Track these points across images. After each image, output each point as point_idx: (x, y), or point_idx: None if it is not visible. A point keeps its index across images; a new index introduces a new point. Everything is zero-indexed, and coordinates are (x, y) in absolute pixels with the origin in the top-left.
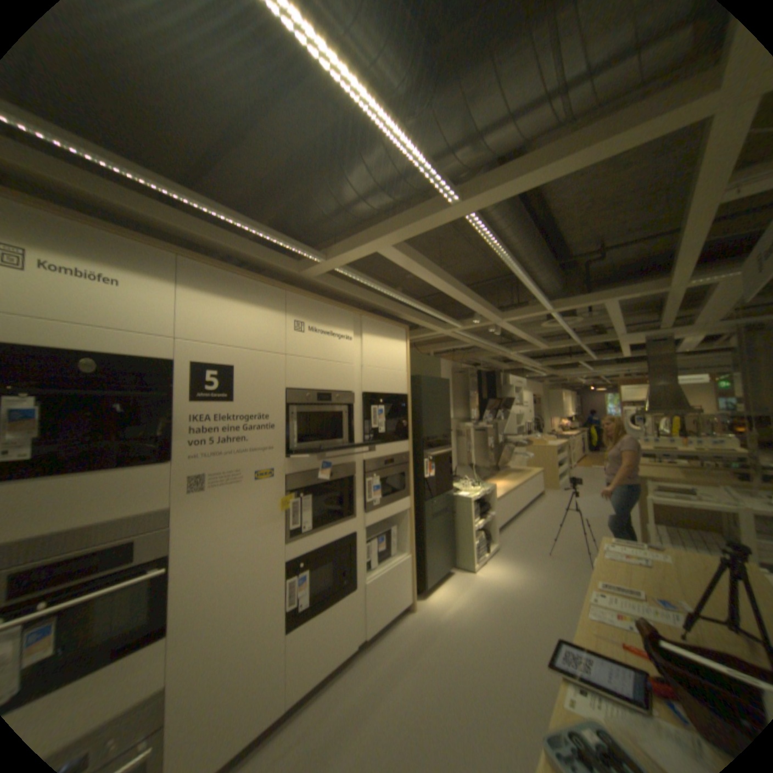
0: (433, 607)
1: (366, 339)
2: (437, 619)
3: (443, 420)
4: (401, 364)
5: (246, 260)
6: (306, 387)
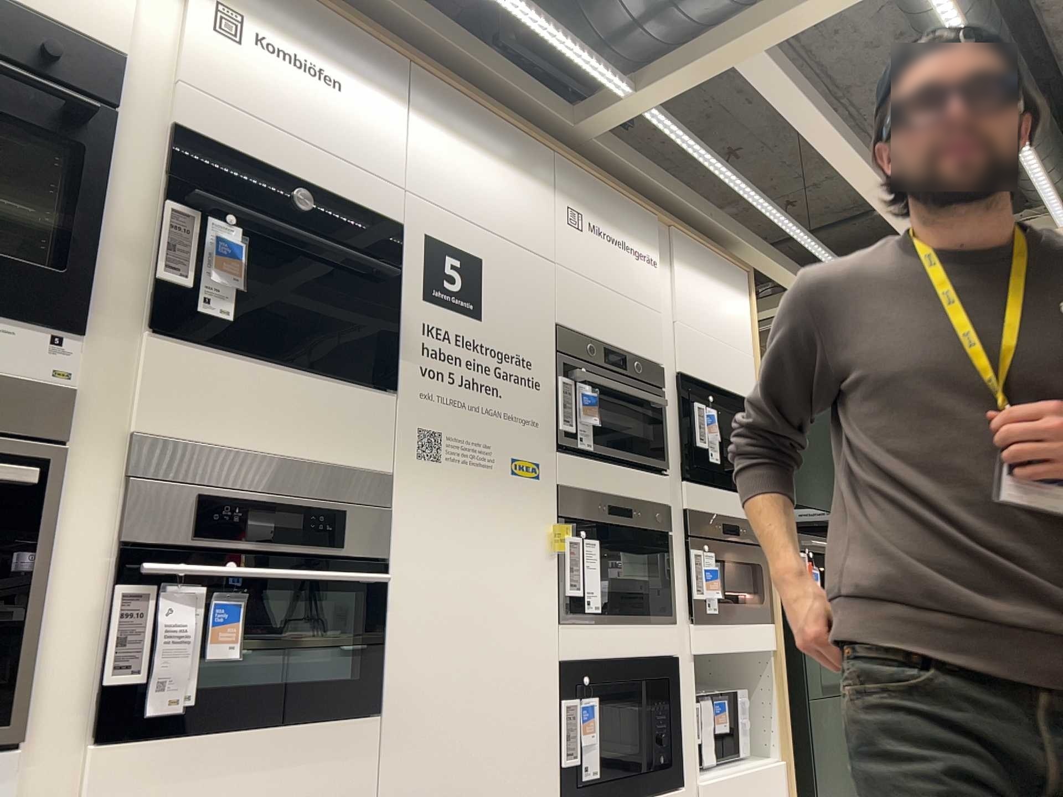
0: None
1: (680, 271)
2: None
3: (828, 478)
4: (742, 337)
5: (494, 93)
6: (587, 329)
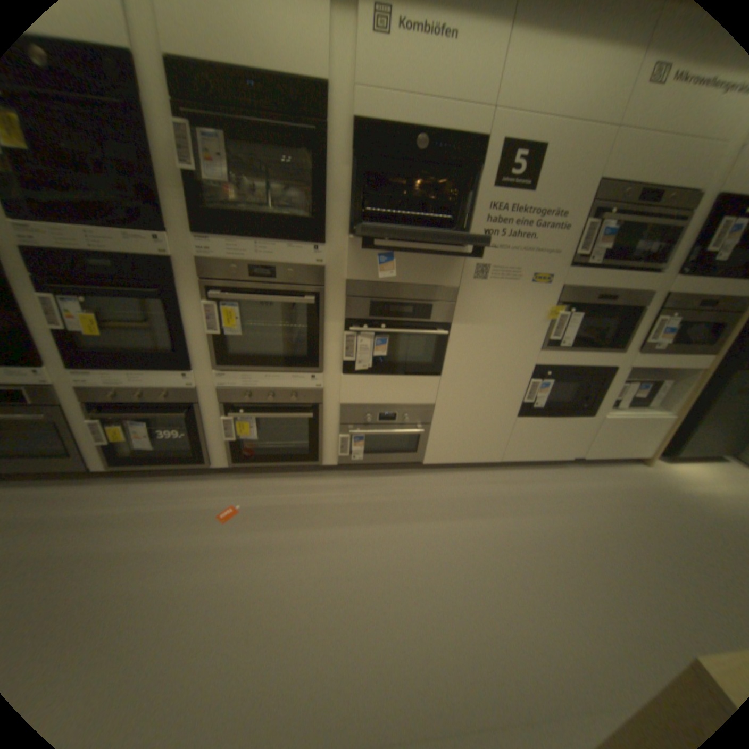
0: (679, 474)
1: None
2: (677, 486)
3: None
4: None
5: None
6: (631, 177)
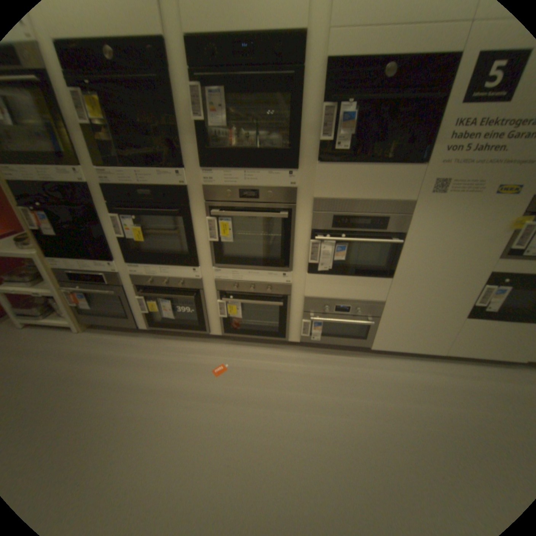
0: None
1: None
2: None
3: None
4: None
5: None
6: None
